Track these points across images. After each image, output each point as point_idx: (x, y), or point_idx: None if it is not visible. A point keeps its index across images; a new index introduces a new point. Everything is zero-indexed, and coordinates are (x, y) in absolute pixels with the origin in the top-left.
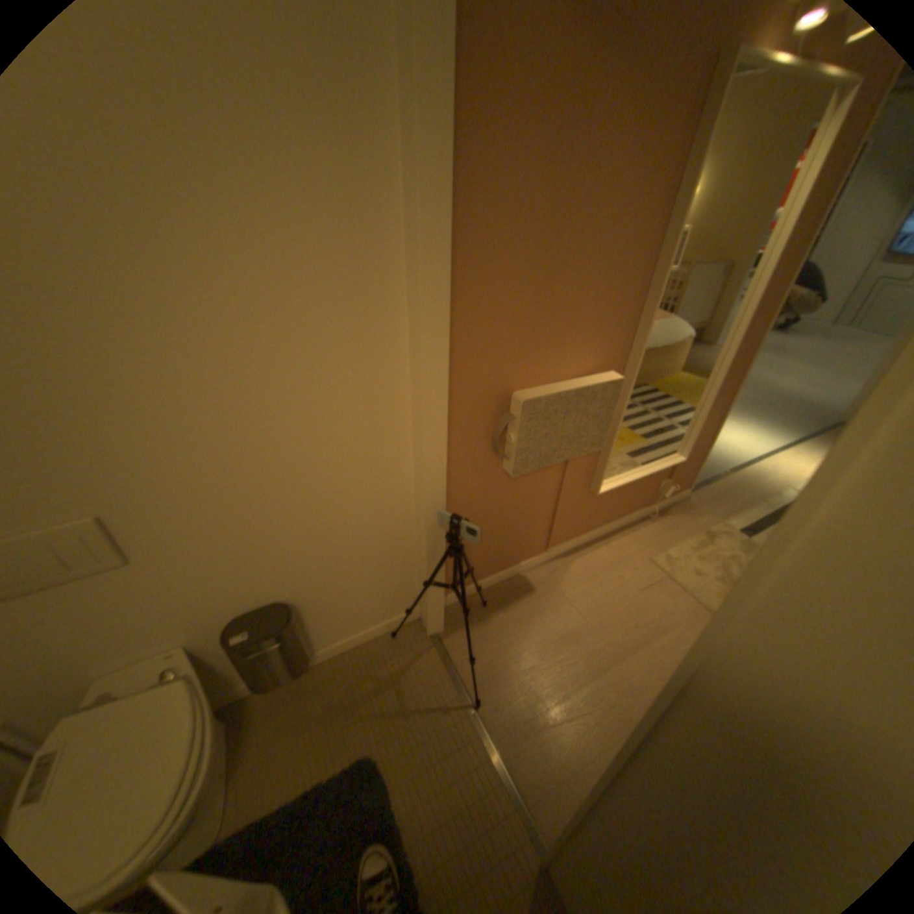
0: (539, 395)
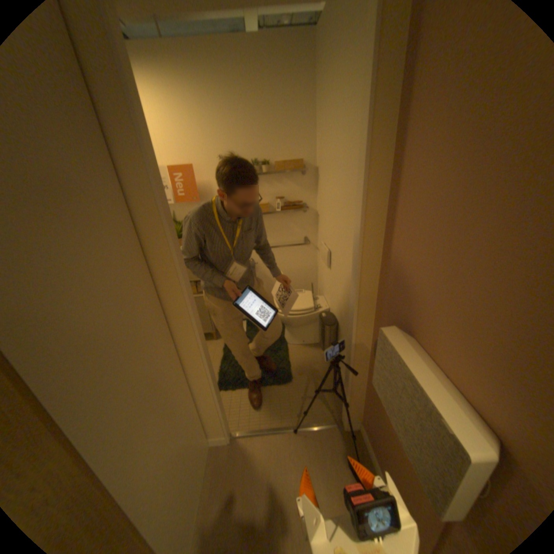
0: (395, 341)
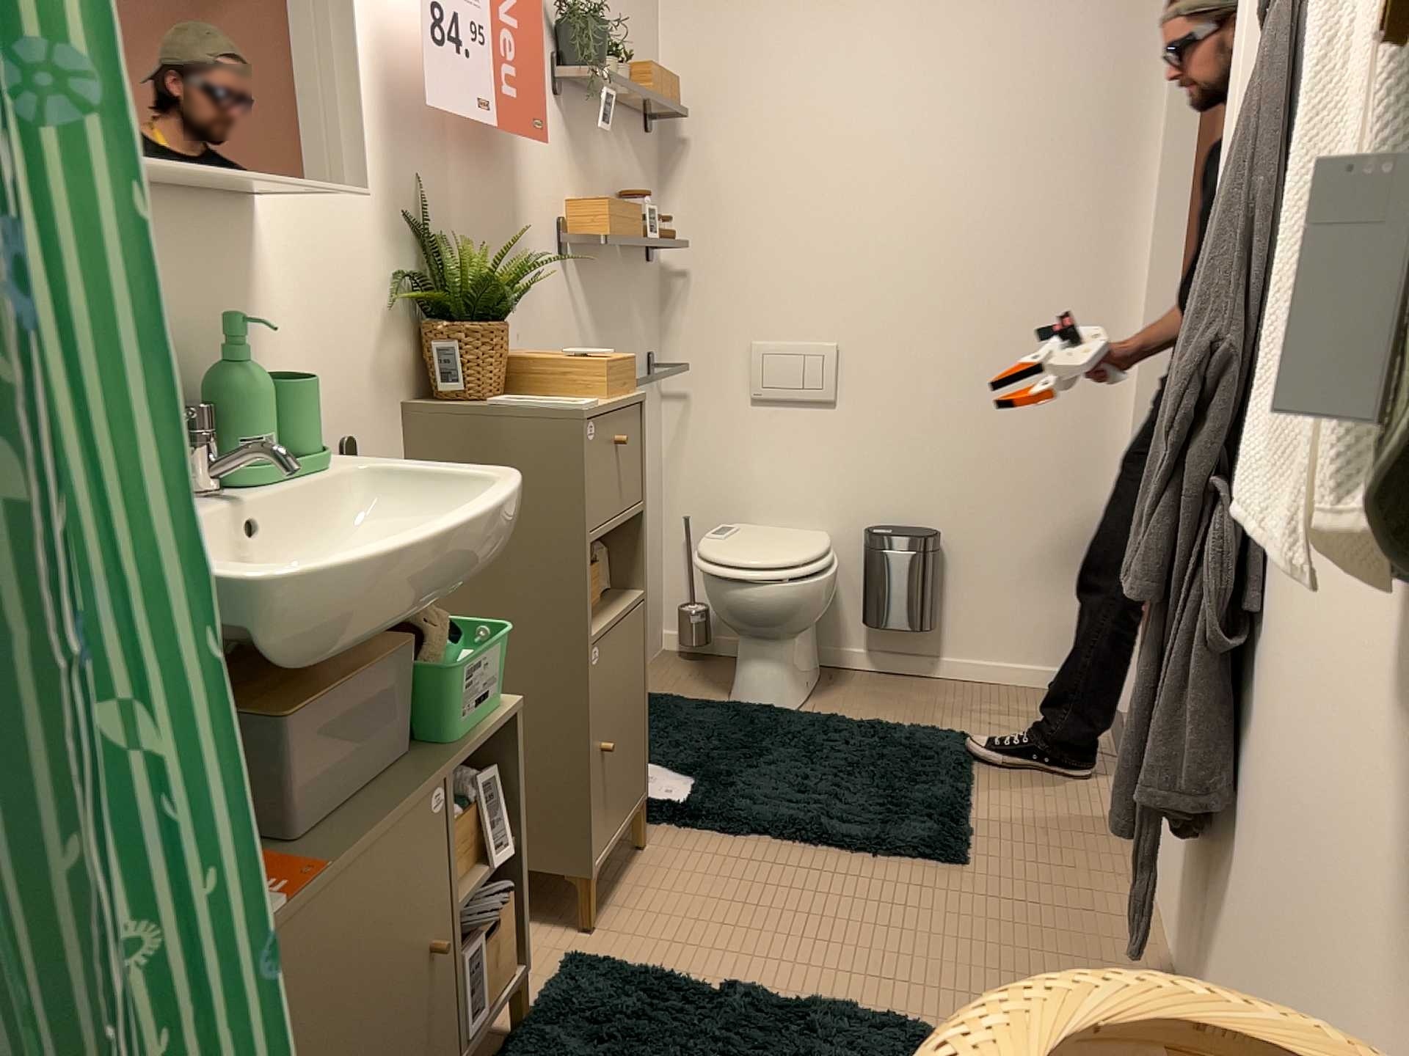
0: None
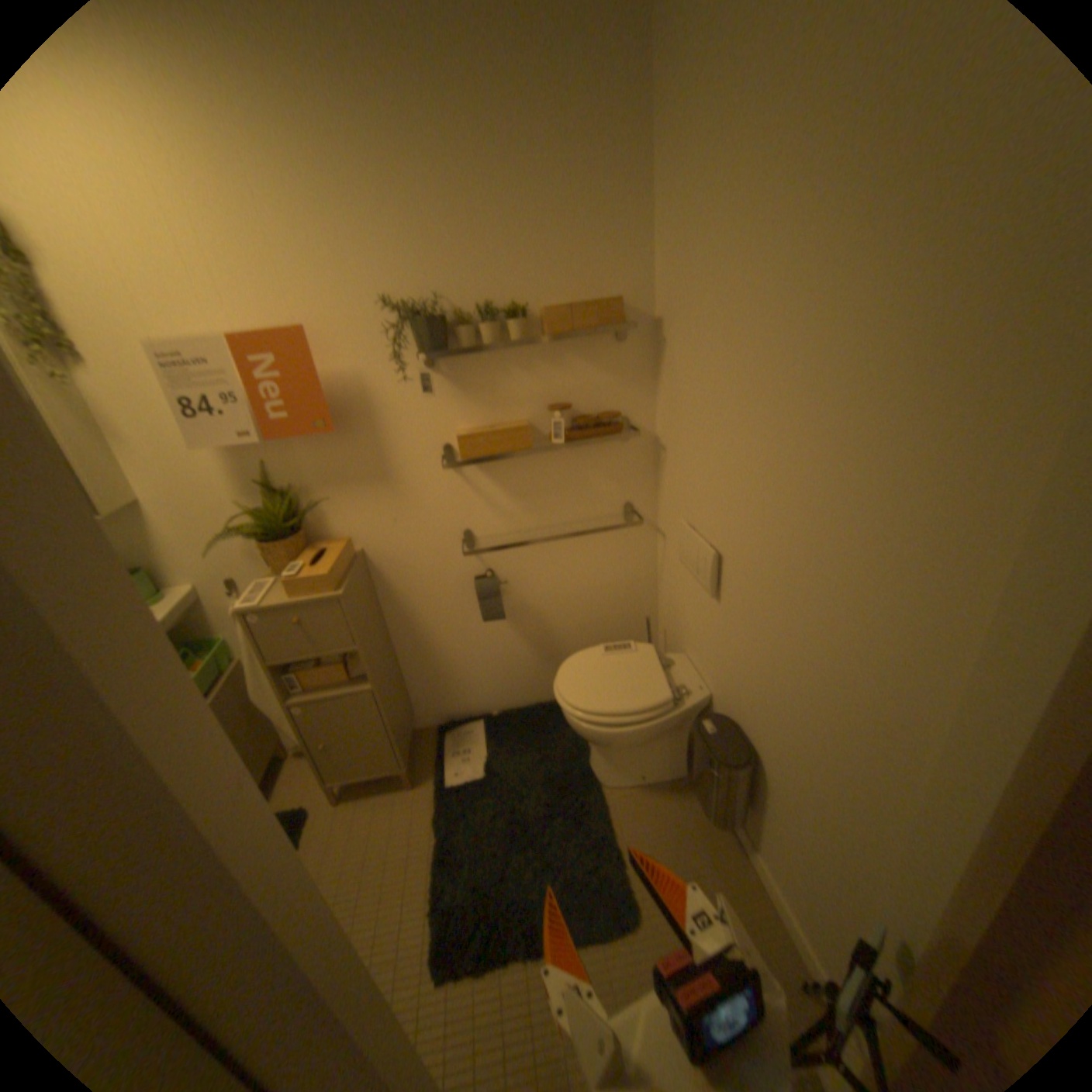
0: None
